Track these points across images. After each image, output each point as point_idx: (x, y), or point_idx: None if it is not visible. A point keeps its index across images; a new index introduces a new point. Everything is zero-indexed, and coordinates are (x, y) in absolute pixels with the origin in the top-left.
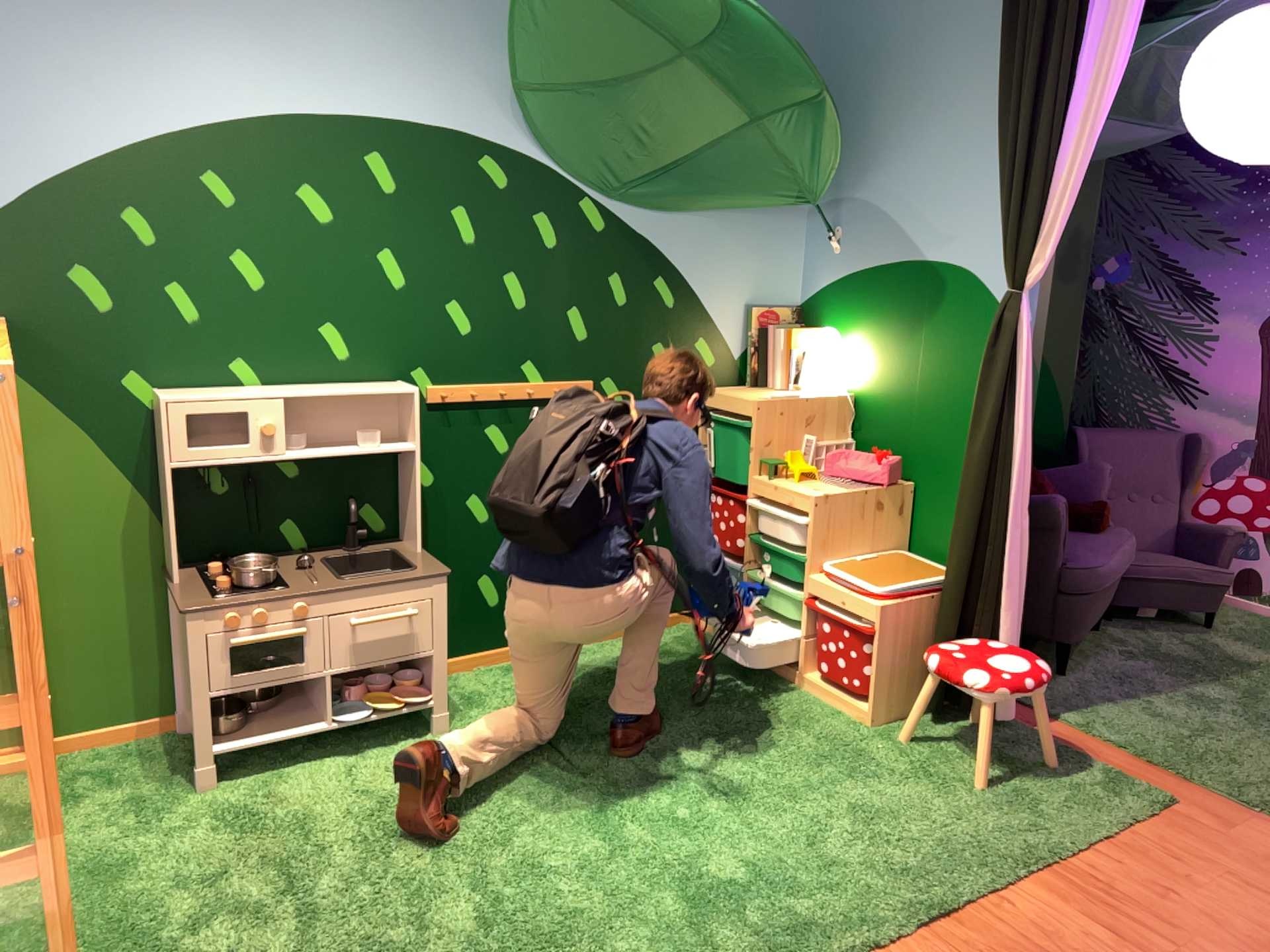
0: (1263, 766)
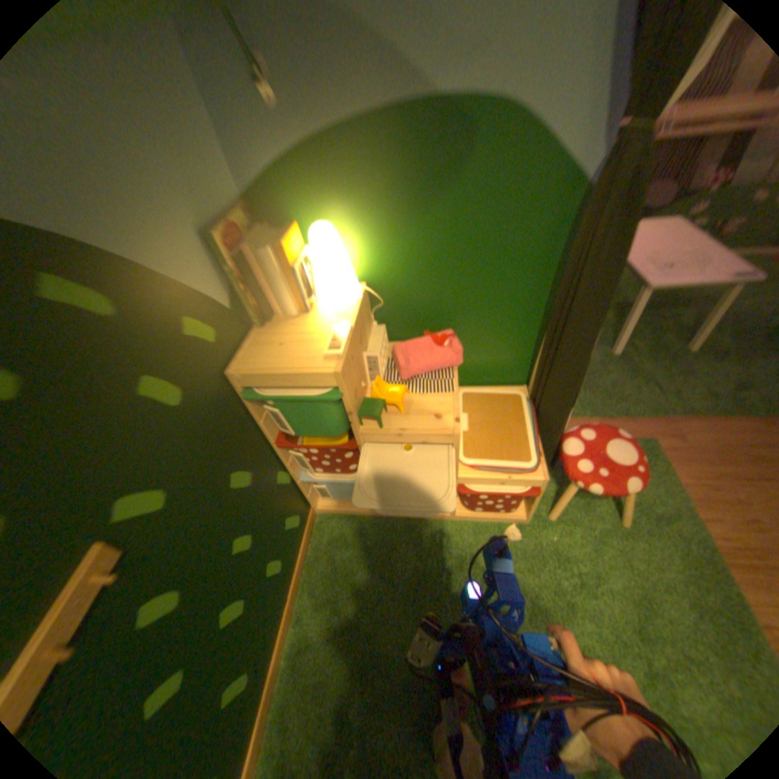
0: (640, 381)
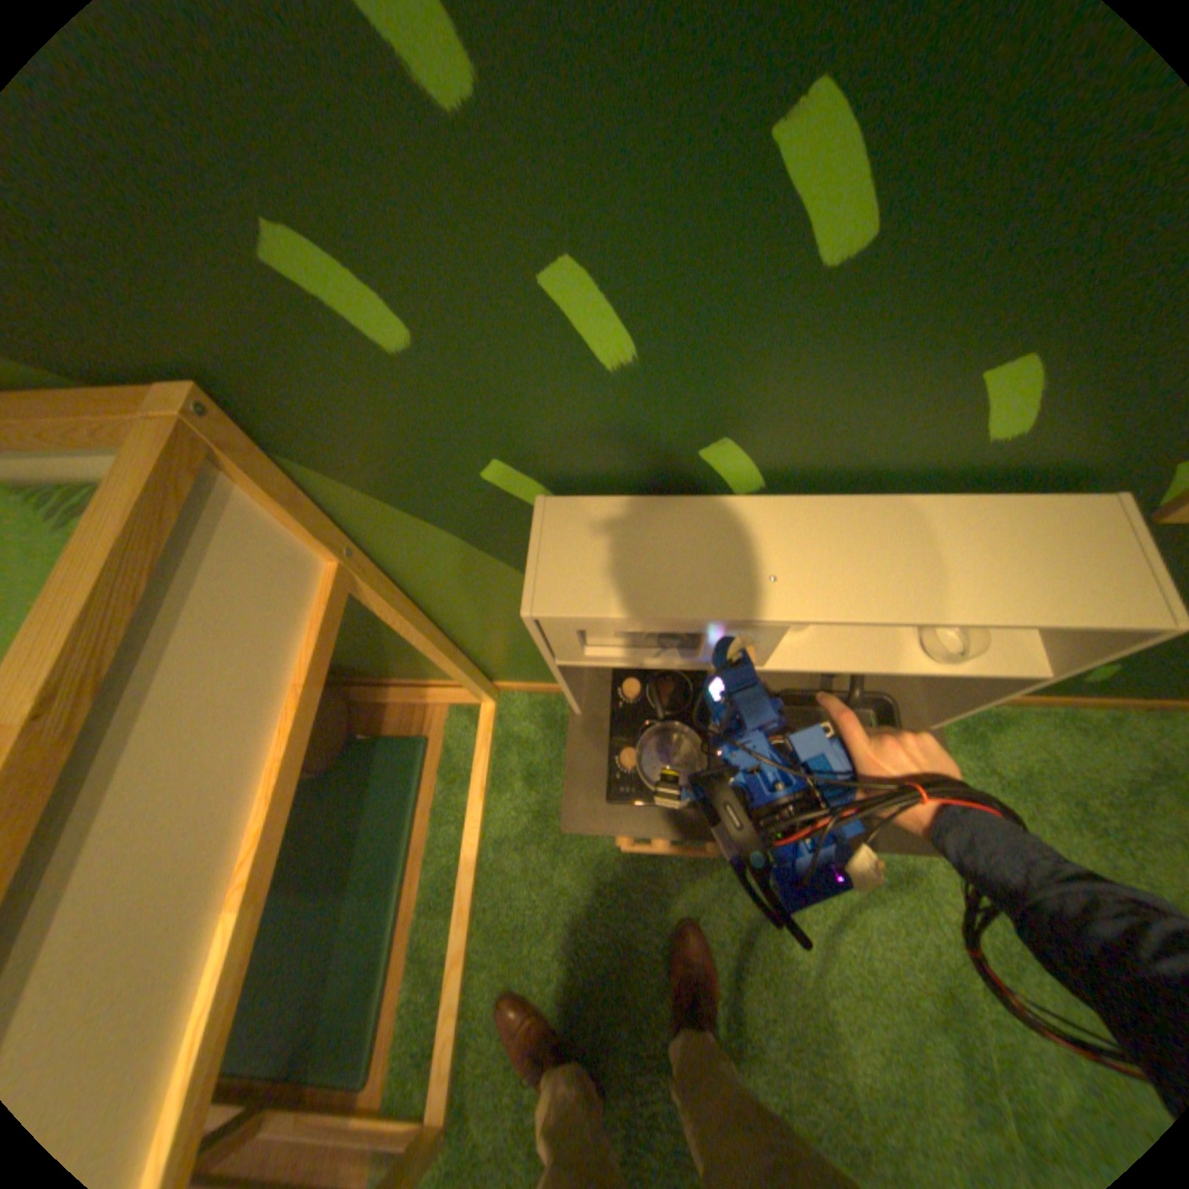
0: None
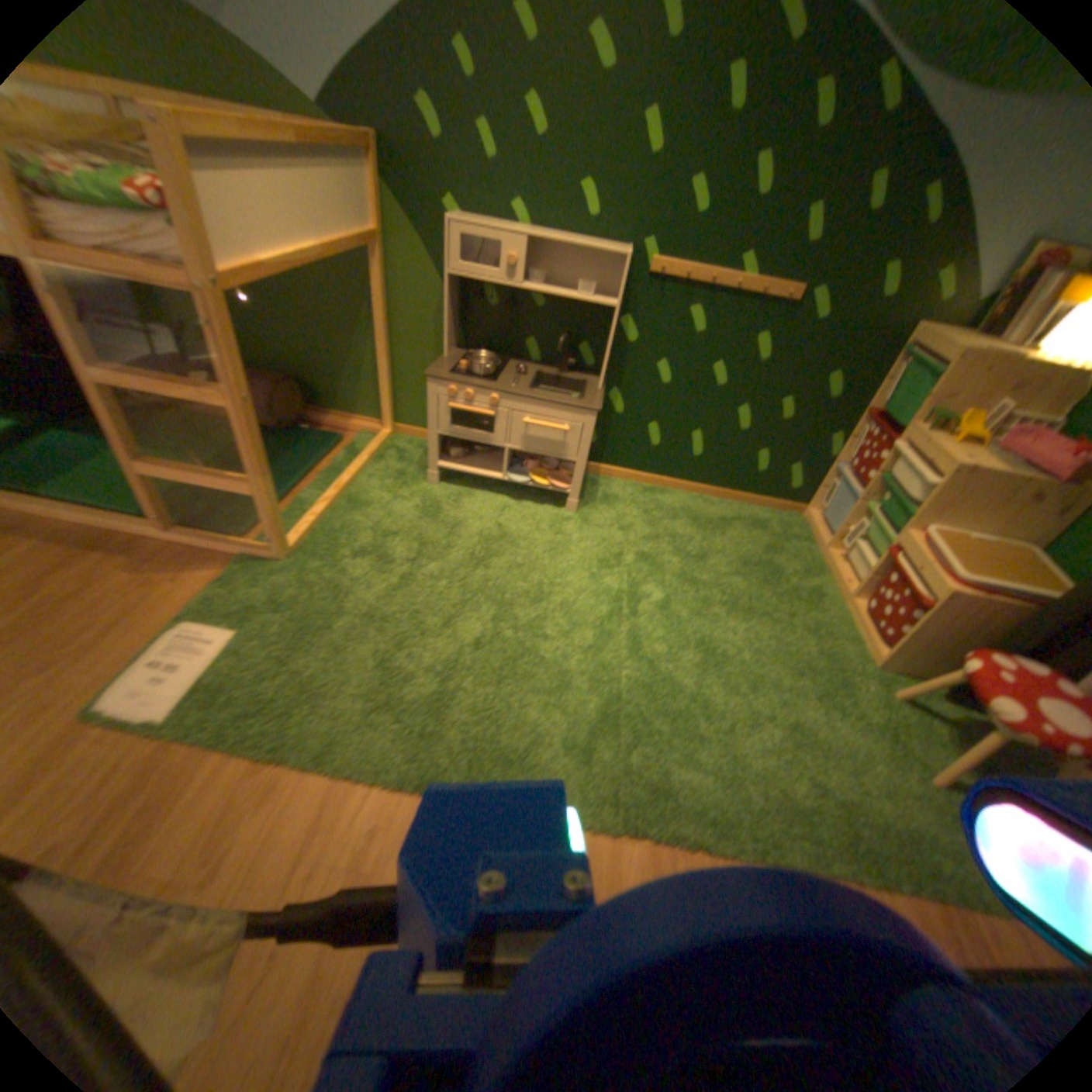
0: None
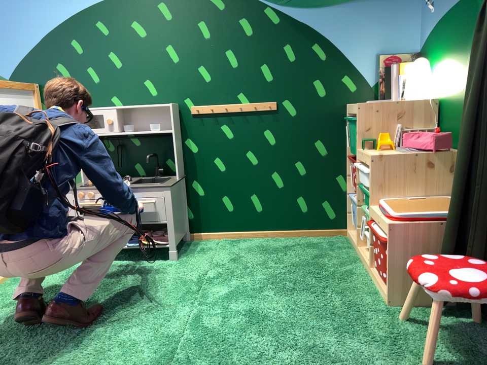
0: None
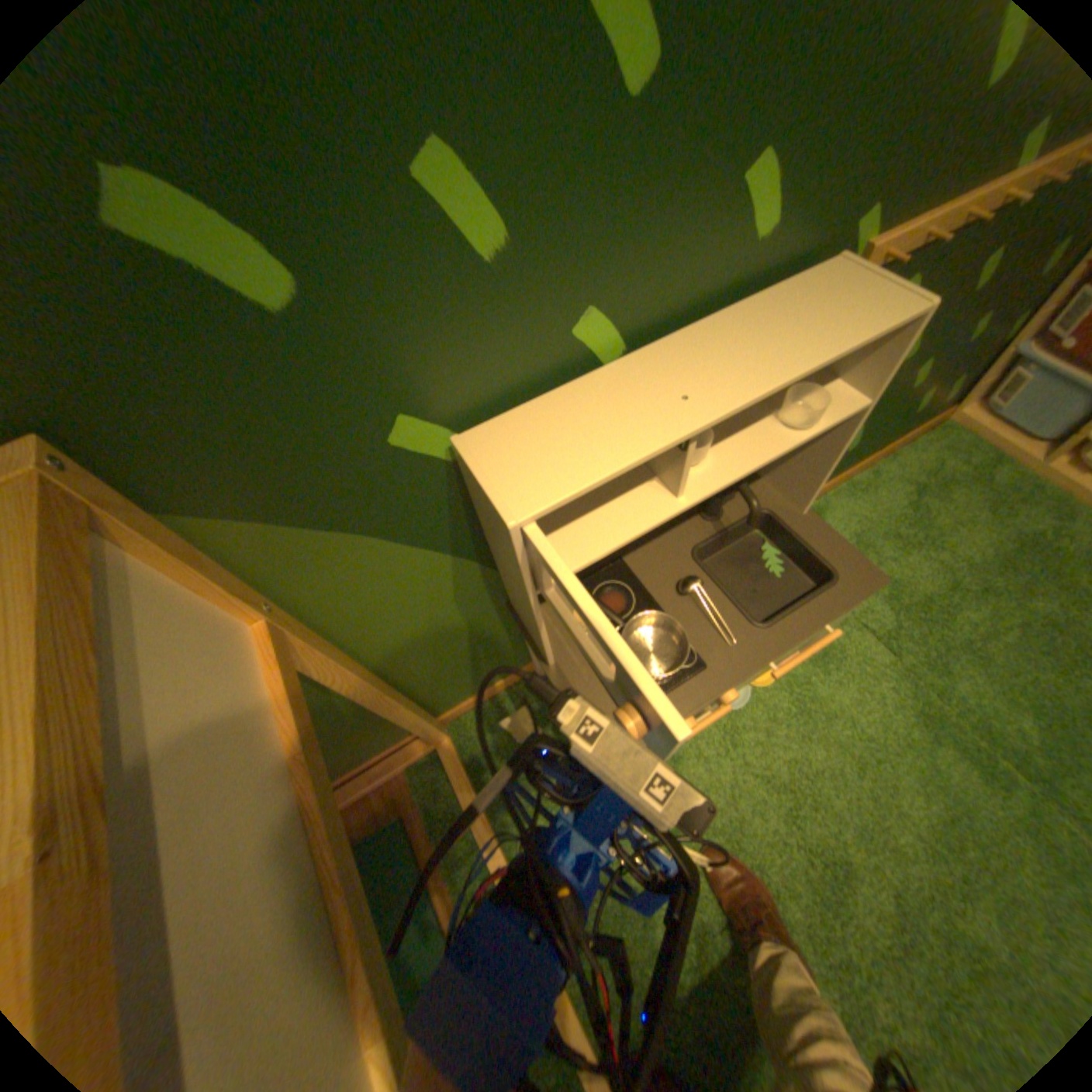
0: None
